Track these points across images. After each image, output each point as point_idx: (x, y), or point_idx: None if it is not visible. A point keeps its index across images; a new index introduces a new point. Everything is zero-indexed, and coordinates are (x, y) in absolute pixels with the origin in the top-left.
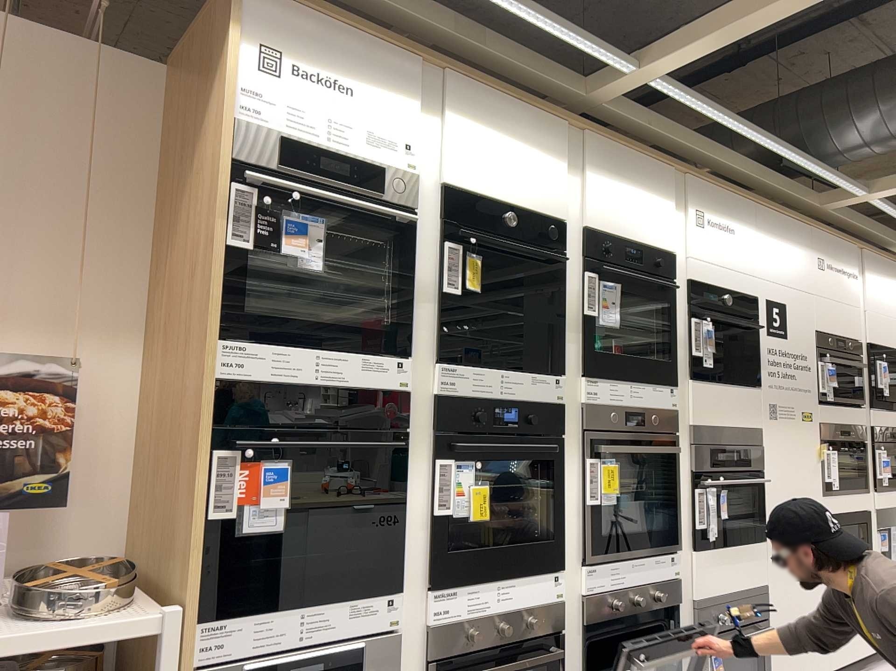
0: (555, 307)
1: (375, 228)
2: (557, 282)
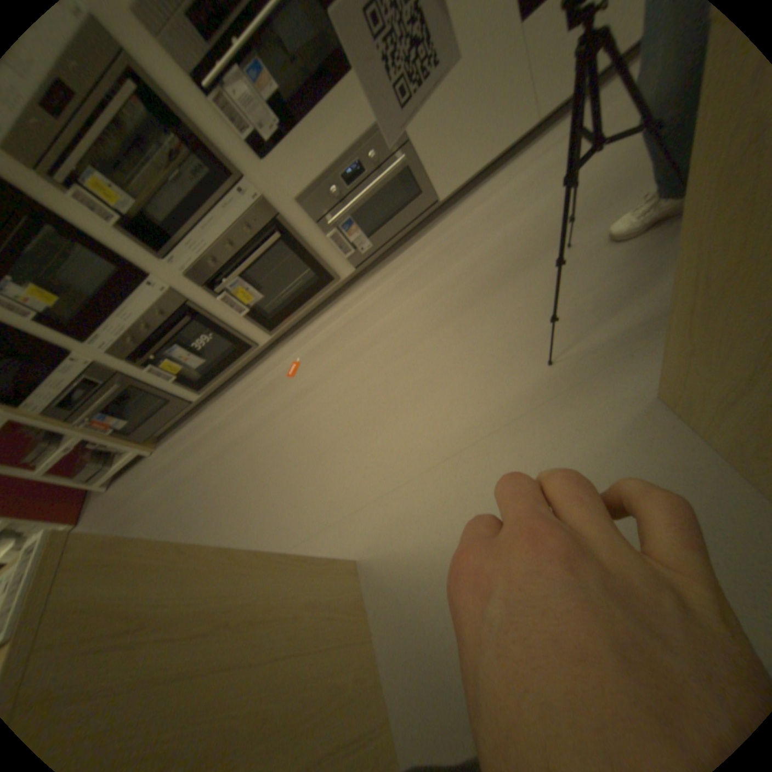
0: None
1: None
2: None
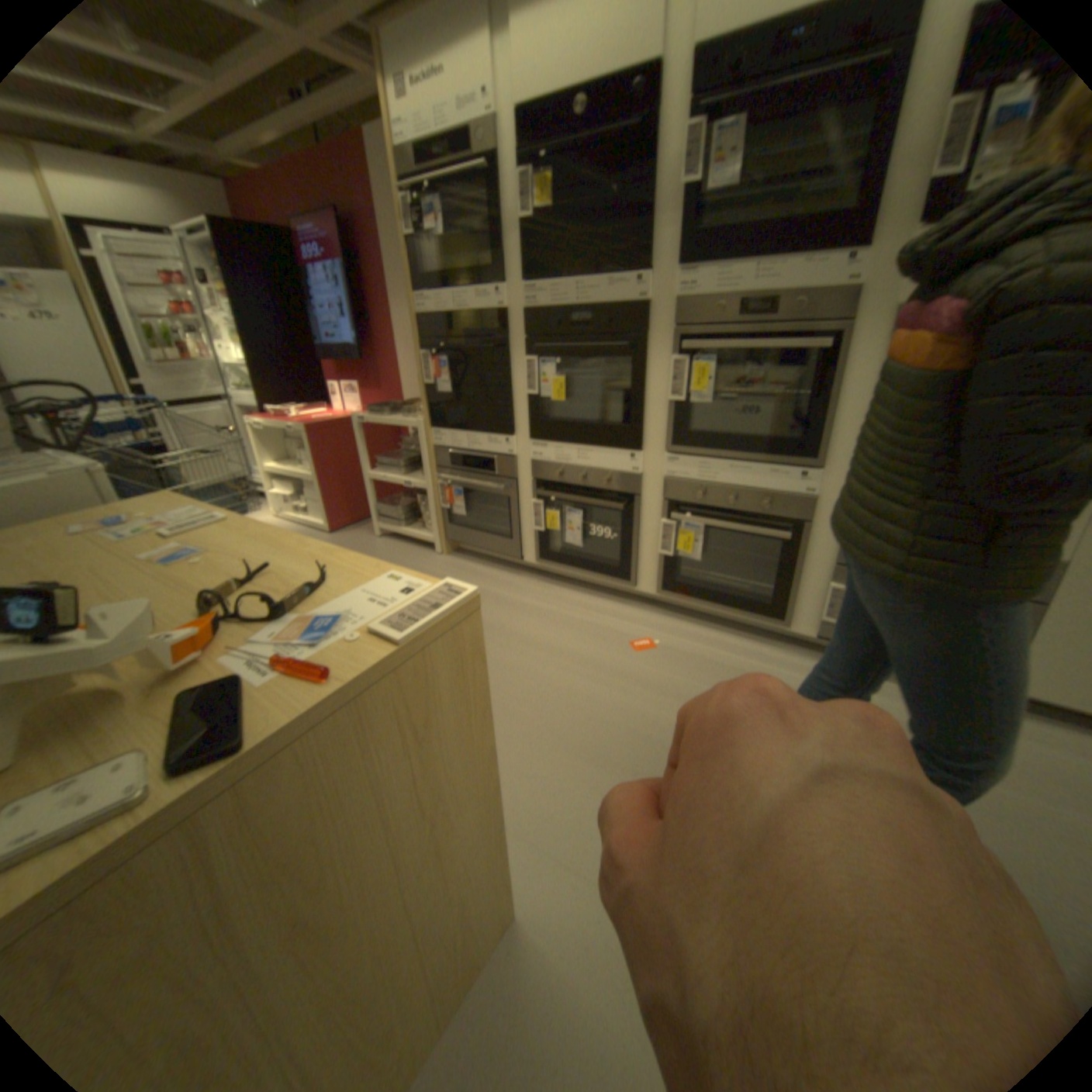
0: (652, 181)
1: (479, 173)
2: (653, 146)
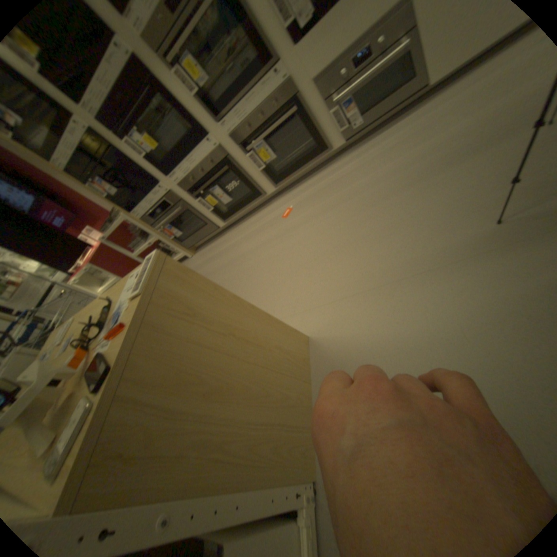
0: None
1: None
2: None
